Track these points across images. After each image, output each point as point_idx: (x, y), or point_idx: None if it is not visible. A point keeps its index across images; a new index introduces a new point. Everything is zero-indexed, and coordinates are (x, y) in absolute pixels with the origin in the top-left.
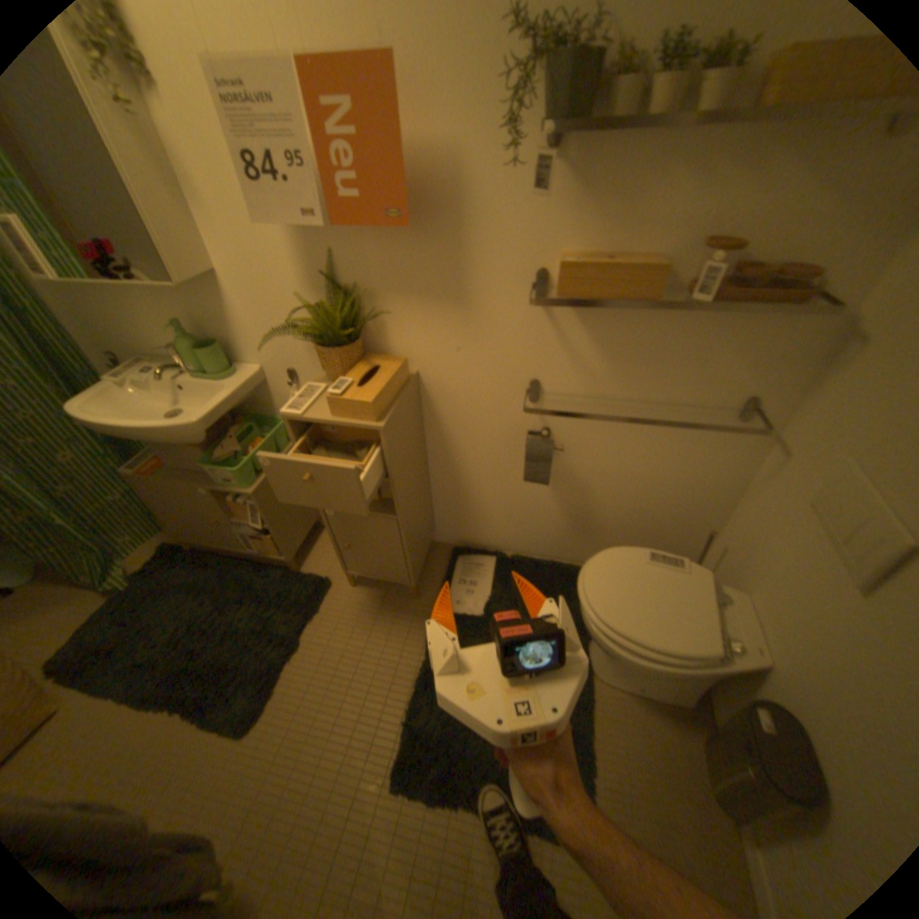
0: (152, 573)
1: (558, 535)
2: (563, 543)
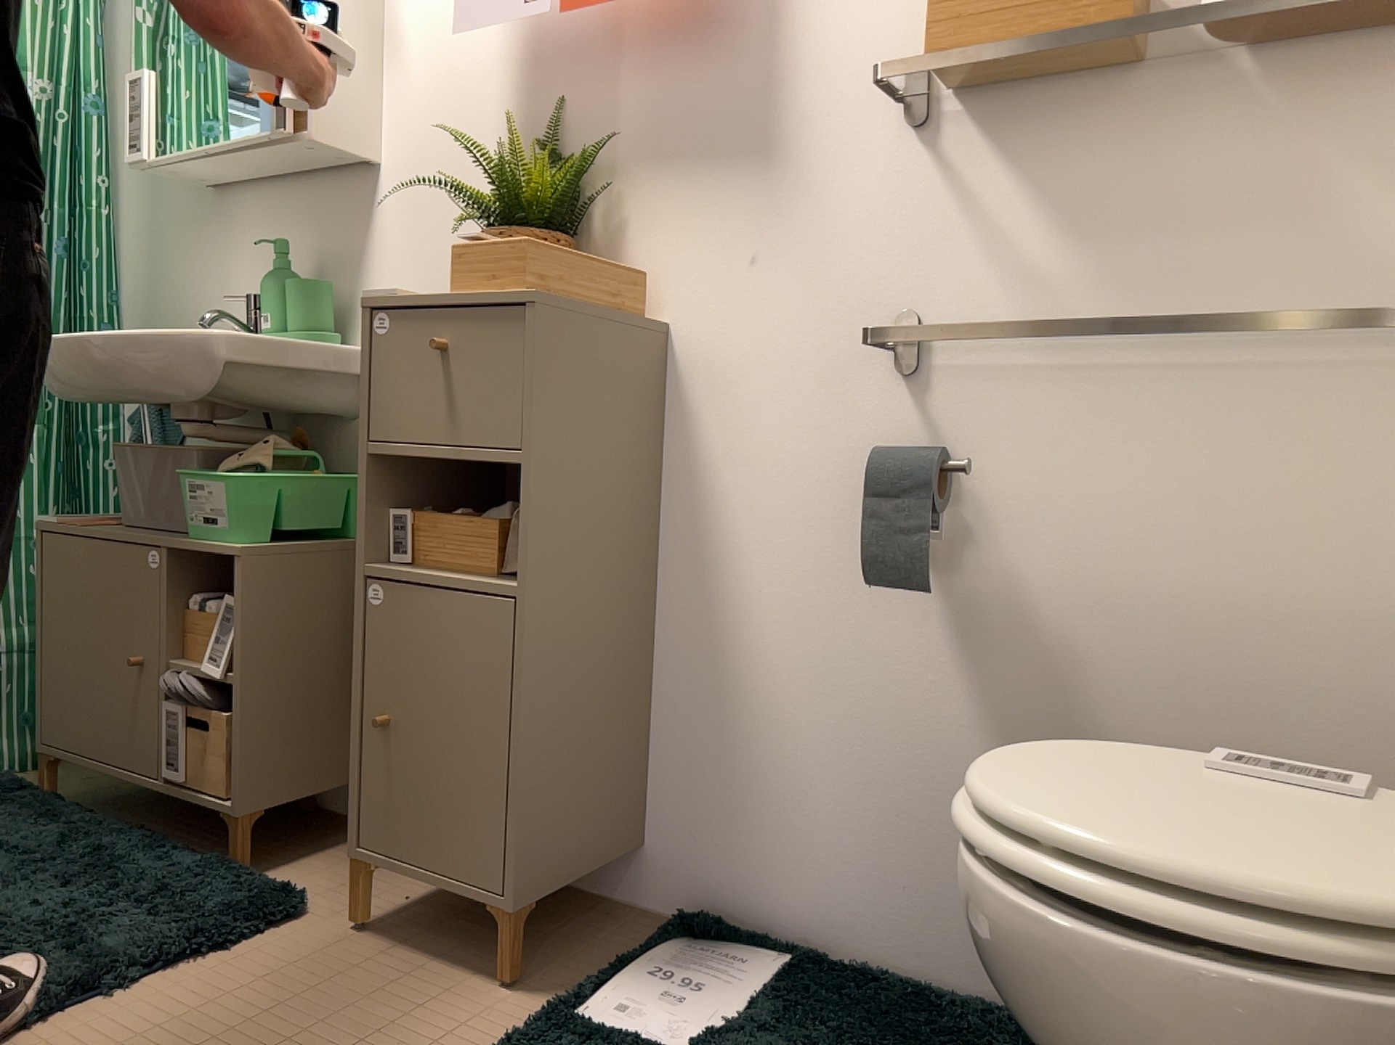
0: None
1: None
2: None
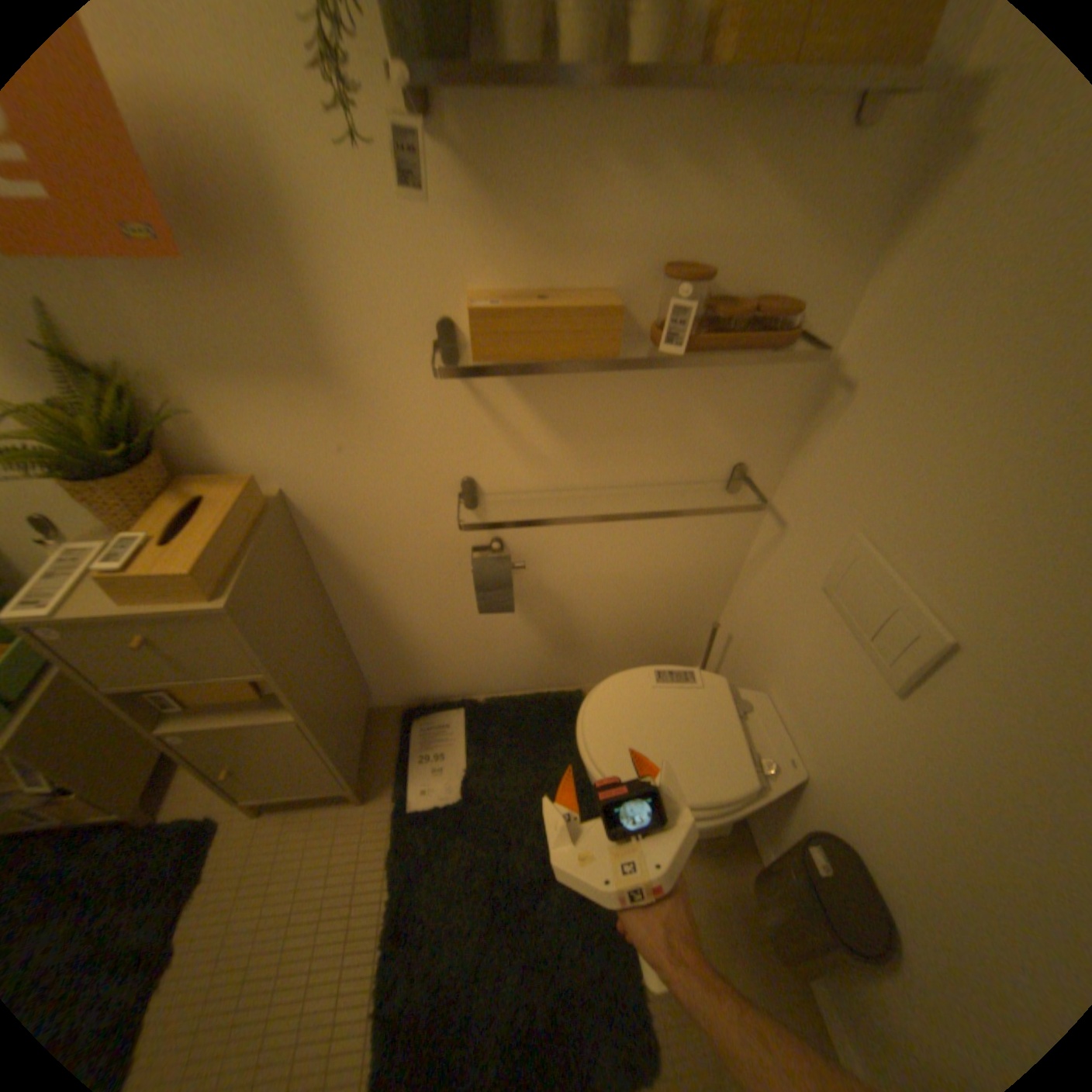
0: None
1: (537, 661)
2: (545, 668)
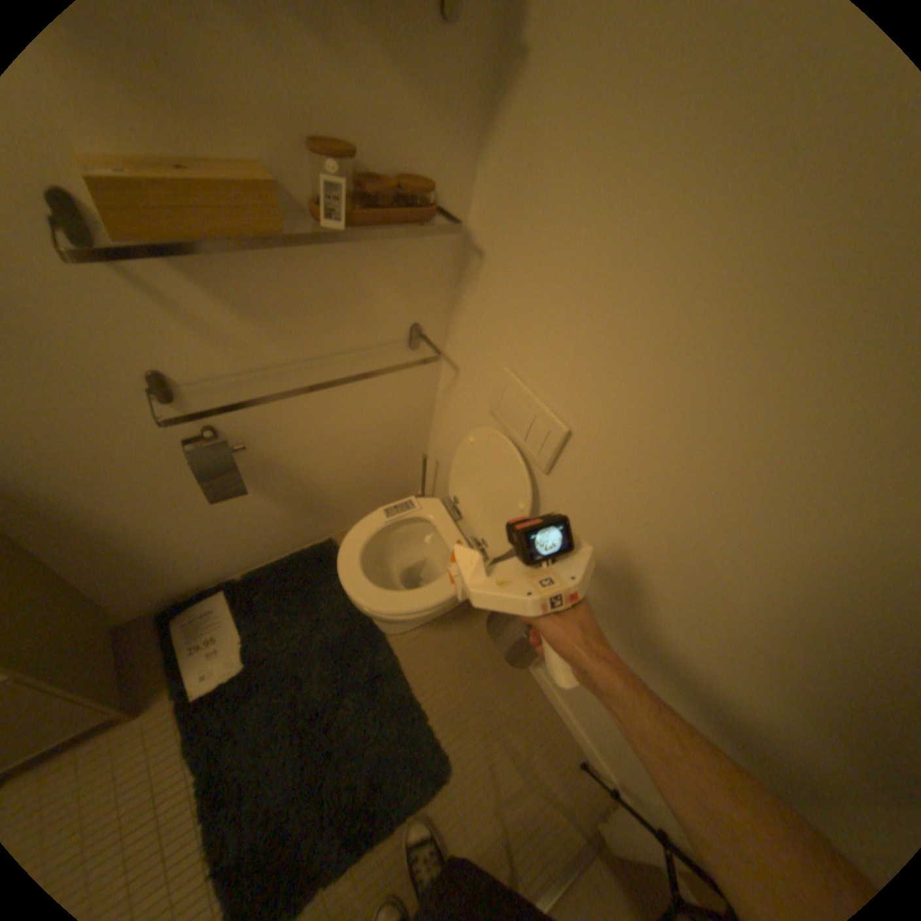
0: None
1: (284, 527)
2: (293, 531)
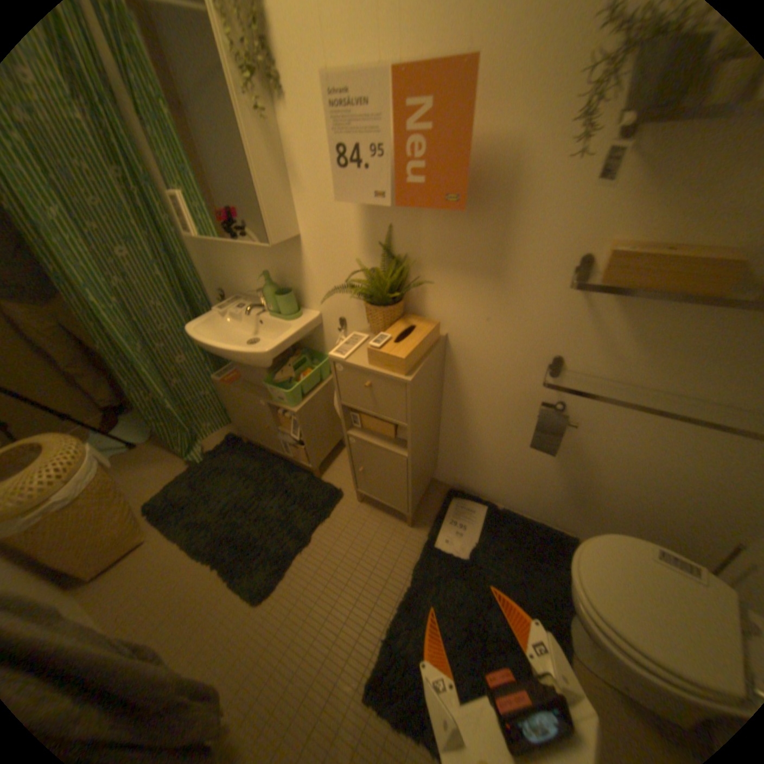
0: (219, 455)
1: (554, 501)
2: (558, 510)
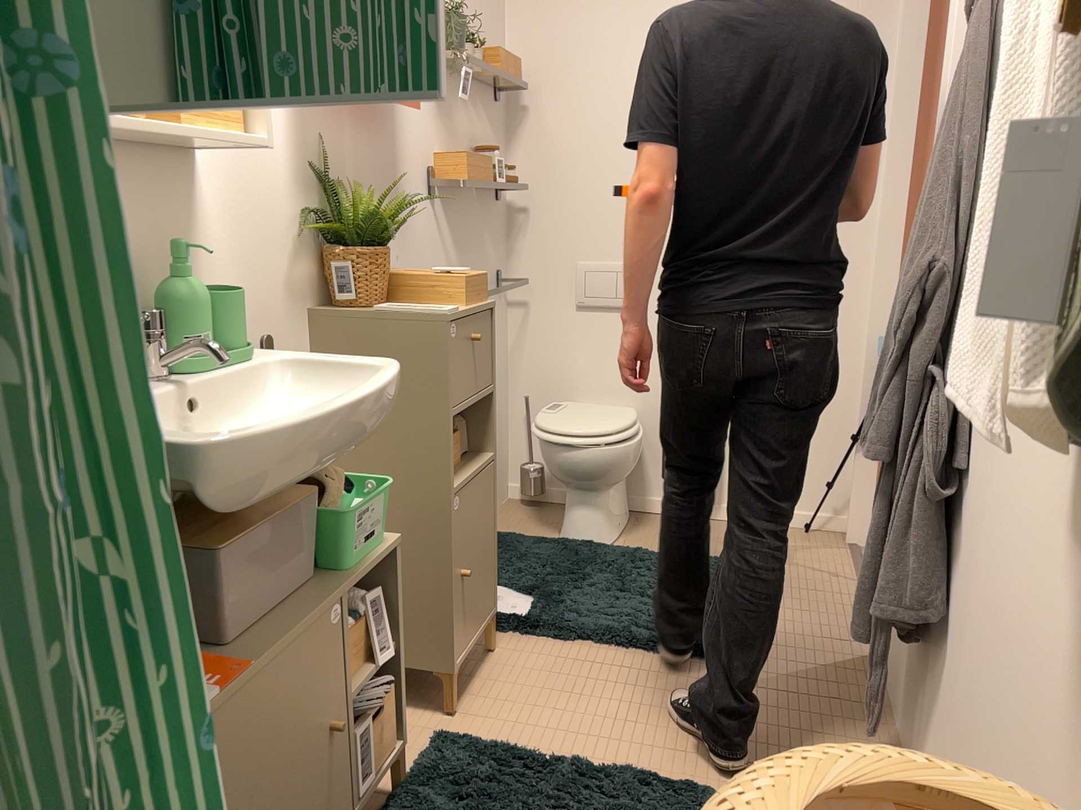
0: None
1: None
2: None
